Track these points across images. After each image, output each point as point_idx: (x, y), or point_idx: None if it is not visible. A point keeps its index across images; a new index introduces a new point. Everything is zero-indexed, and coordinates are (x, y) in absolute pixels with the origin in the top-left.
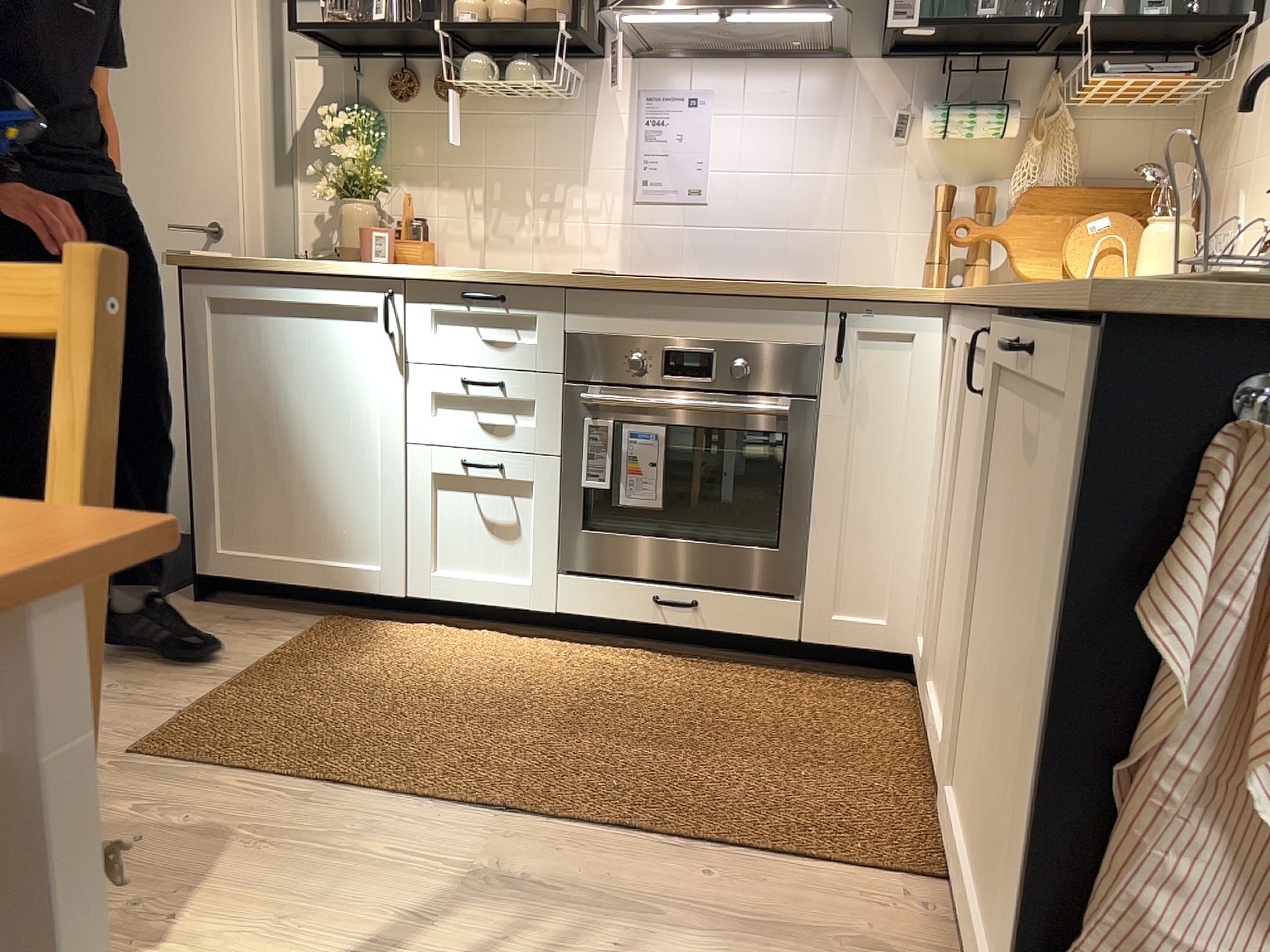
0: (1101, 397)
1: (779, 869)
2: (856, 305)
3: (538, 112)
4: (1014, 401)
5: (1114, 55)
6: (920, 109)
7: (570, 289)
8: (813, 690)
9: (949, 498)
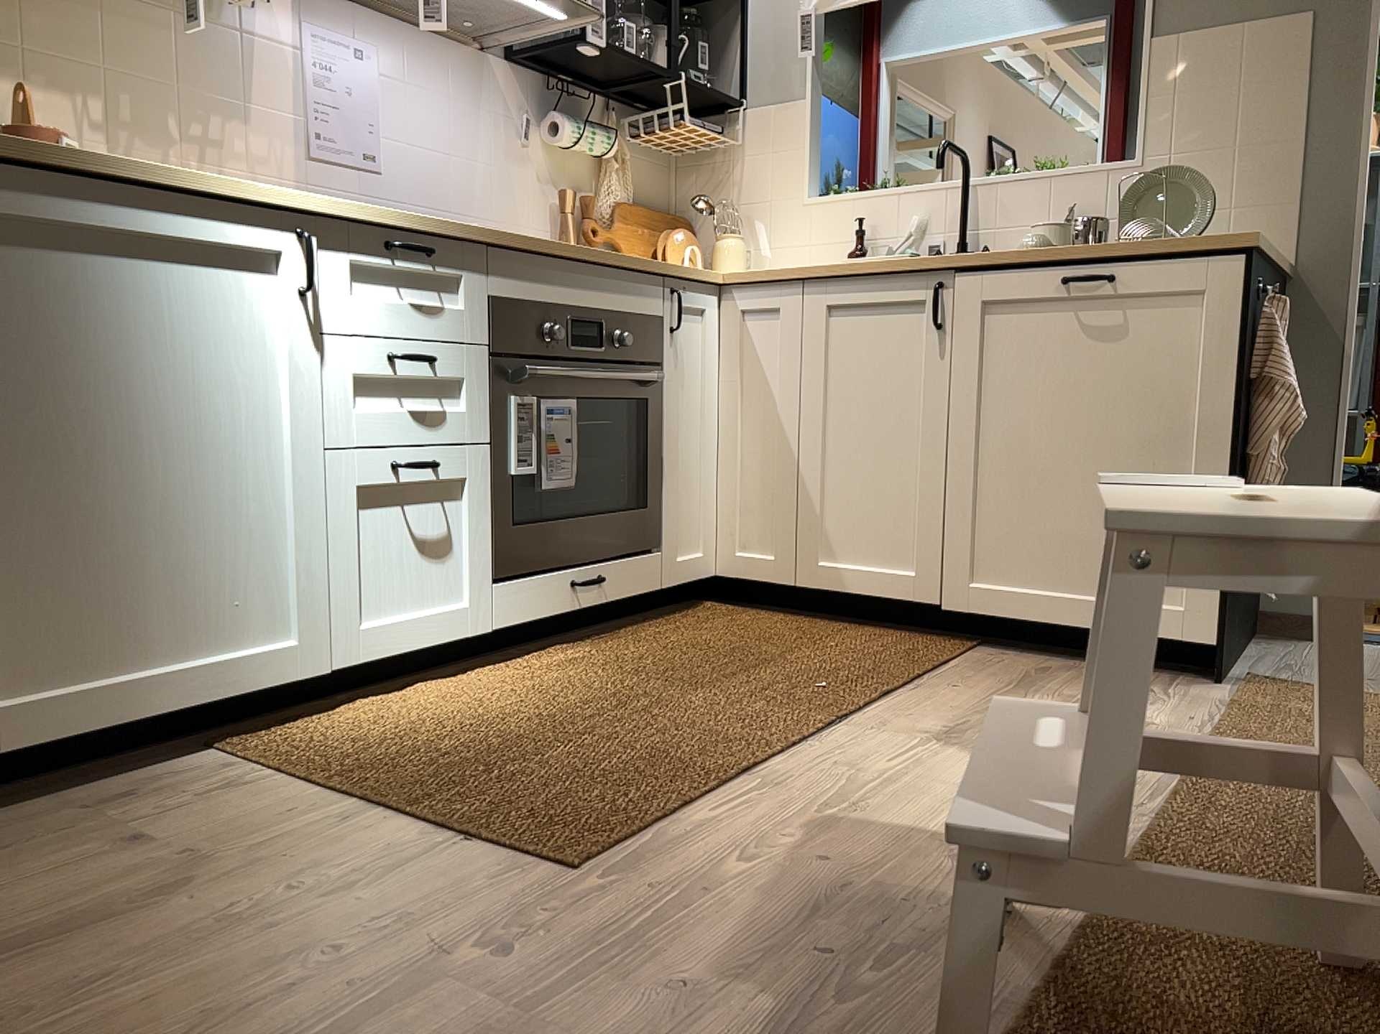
0: (1243, 277)
1: (959, 667)
2: (681, 277)
3: (182, 9)
4: (1036, 310)
5: (644, 104)
6: (538, 115)
7: (495, 244)
8: (690, 623)
9: (822, 417)
